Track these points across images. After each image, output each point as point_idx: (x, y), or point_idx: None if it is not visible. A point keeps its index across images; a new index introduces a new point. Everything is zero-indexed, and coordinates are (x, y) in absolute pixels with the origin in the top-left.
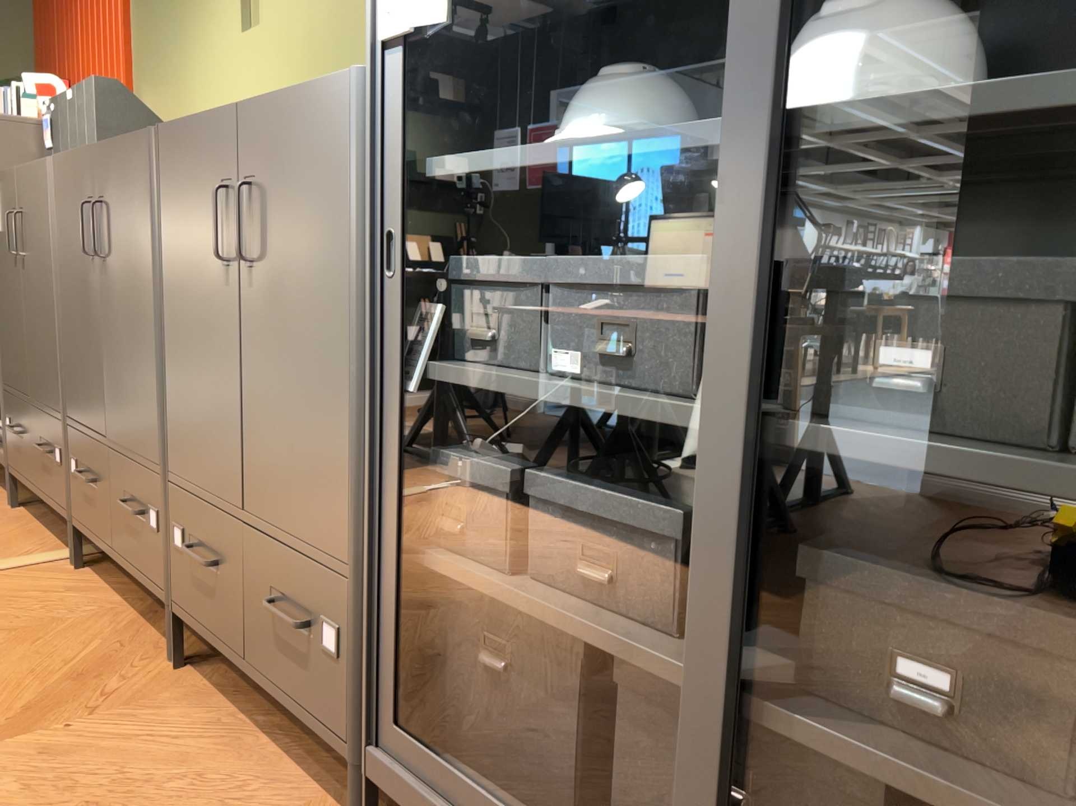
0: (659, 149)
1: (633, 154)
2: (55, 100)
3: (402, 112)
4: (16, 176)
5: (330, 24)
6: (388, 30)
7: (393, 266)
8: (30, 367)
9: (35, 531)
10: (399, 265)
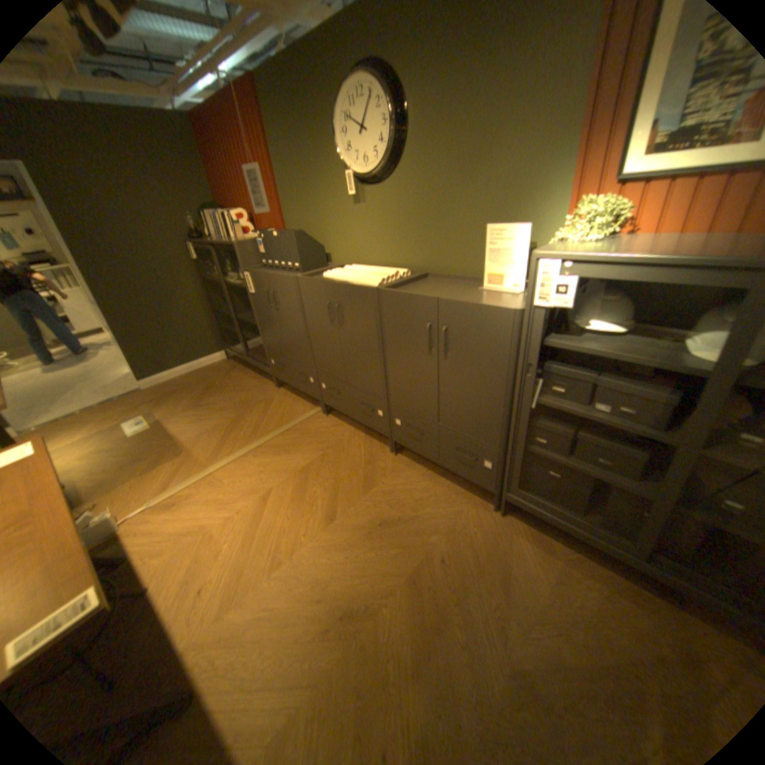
0: (663, 368)
1: (649, 365)
2: (263, 232)
3: (540, 329)
4: (266, 275)
5: (411, 212)
6: (537, 303)
7: (529, 373)
8: (287, 346)
9: (296, 398)
10: (533, 374)
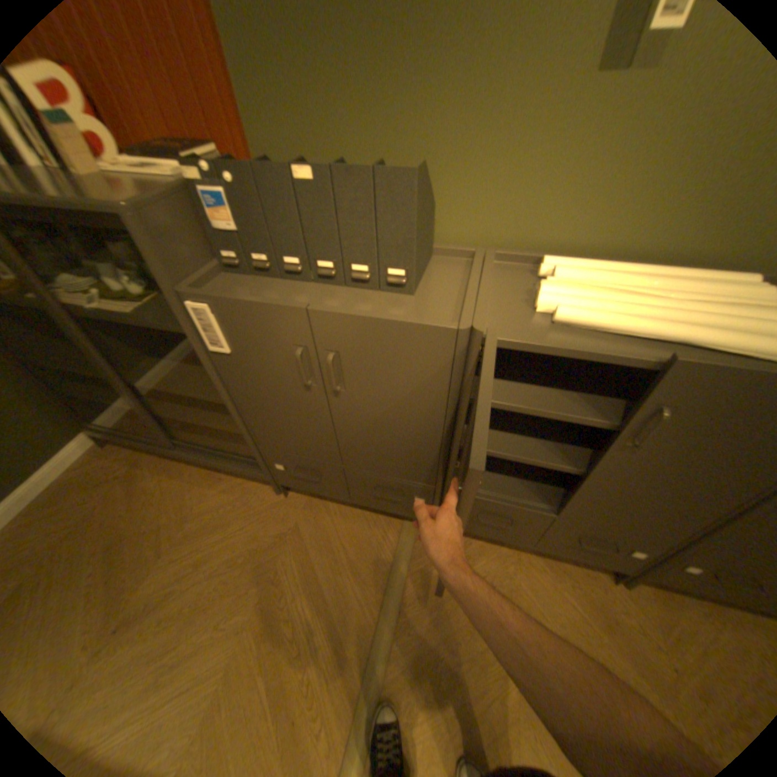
0: None
1: None
2: (230, 163)
3: None
4: (306, 315)
5: None
6: None
7: None
8: (351, 453)
9: (344, 512)
10: None
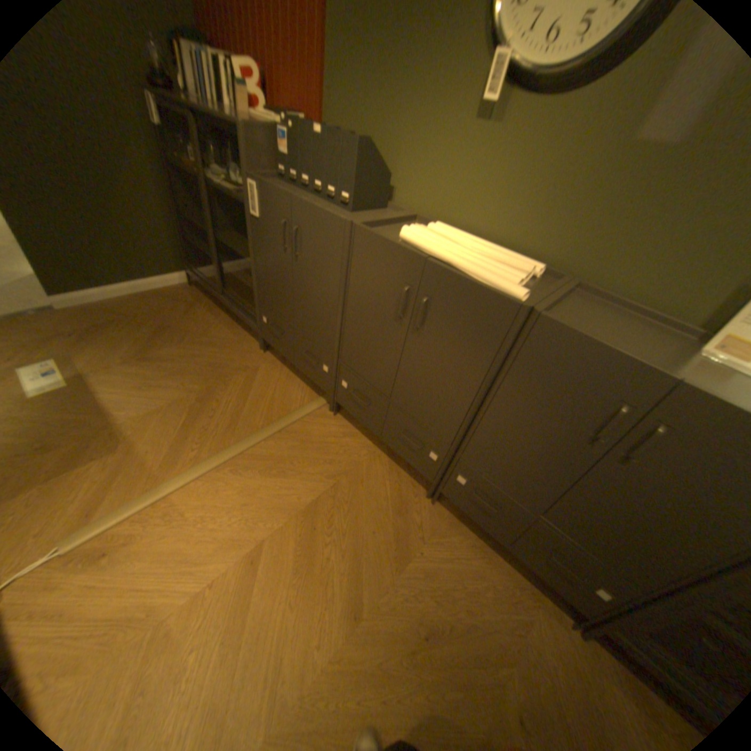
0: None
1: None
2: (291, 117)
3: None
4: (290, 198)
5: (596, 169)
6: None
7: None
8: (297, 313)
9: (289, 375)
10: None
